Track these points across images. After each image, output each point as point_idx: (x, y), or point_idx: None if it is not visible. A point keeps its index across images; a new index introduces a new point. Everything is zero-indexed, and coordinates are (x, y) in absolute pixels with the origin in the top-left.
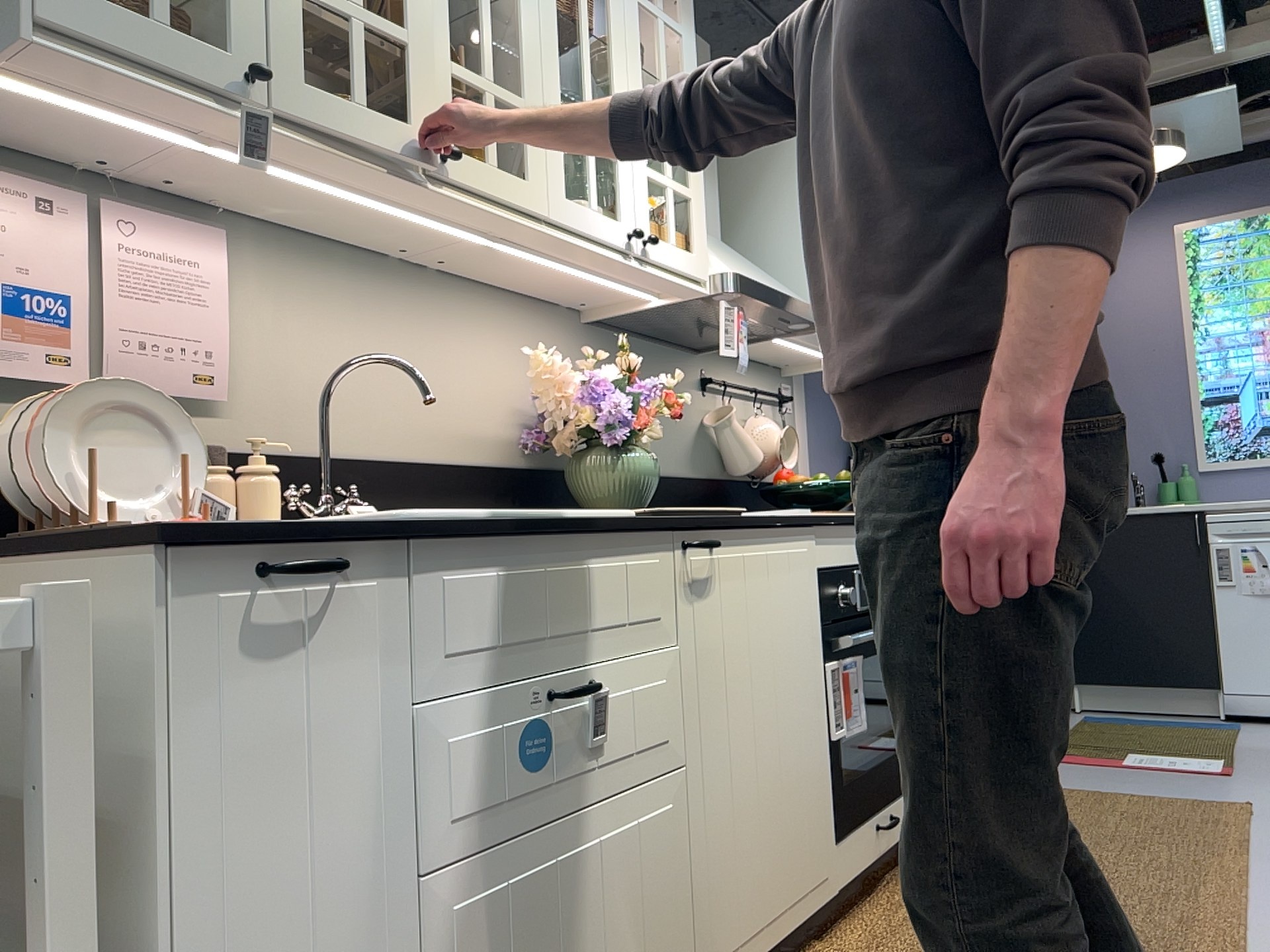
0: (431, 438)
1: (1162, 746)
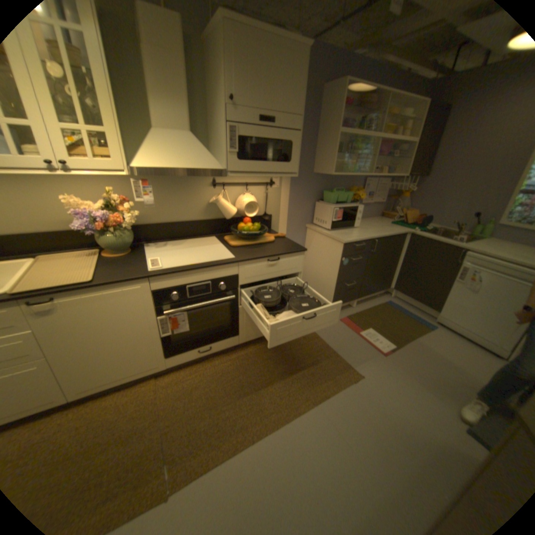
0: (45, 224)
1: (388, 329)
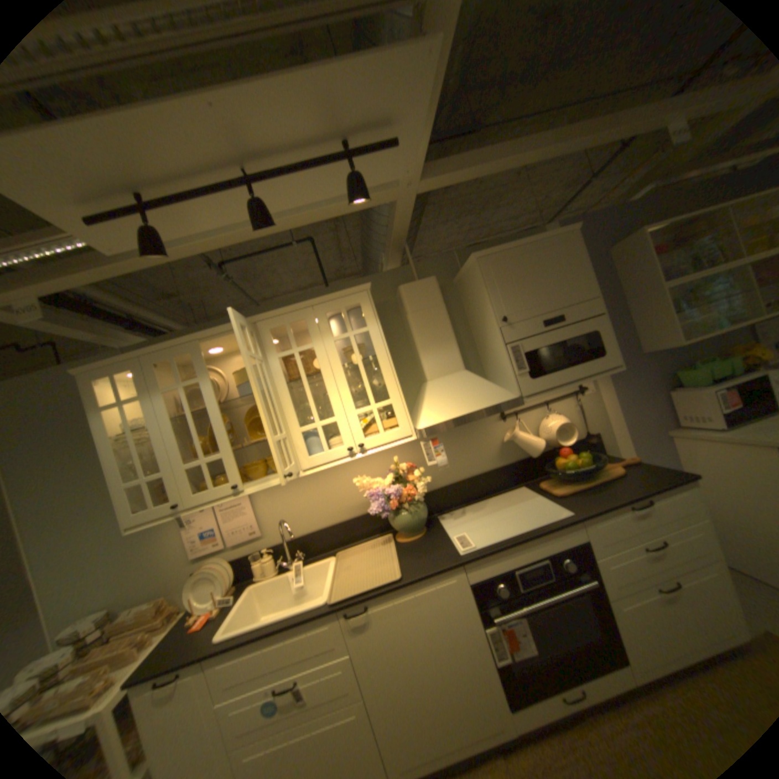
0: (339, 514)
1: None
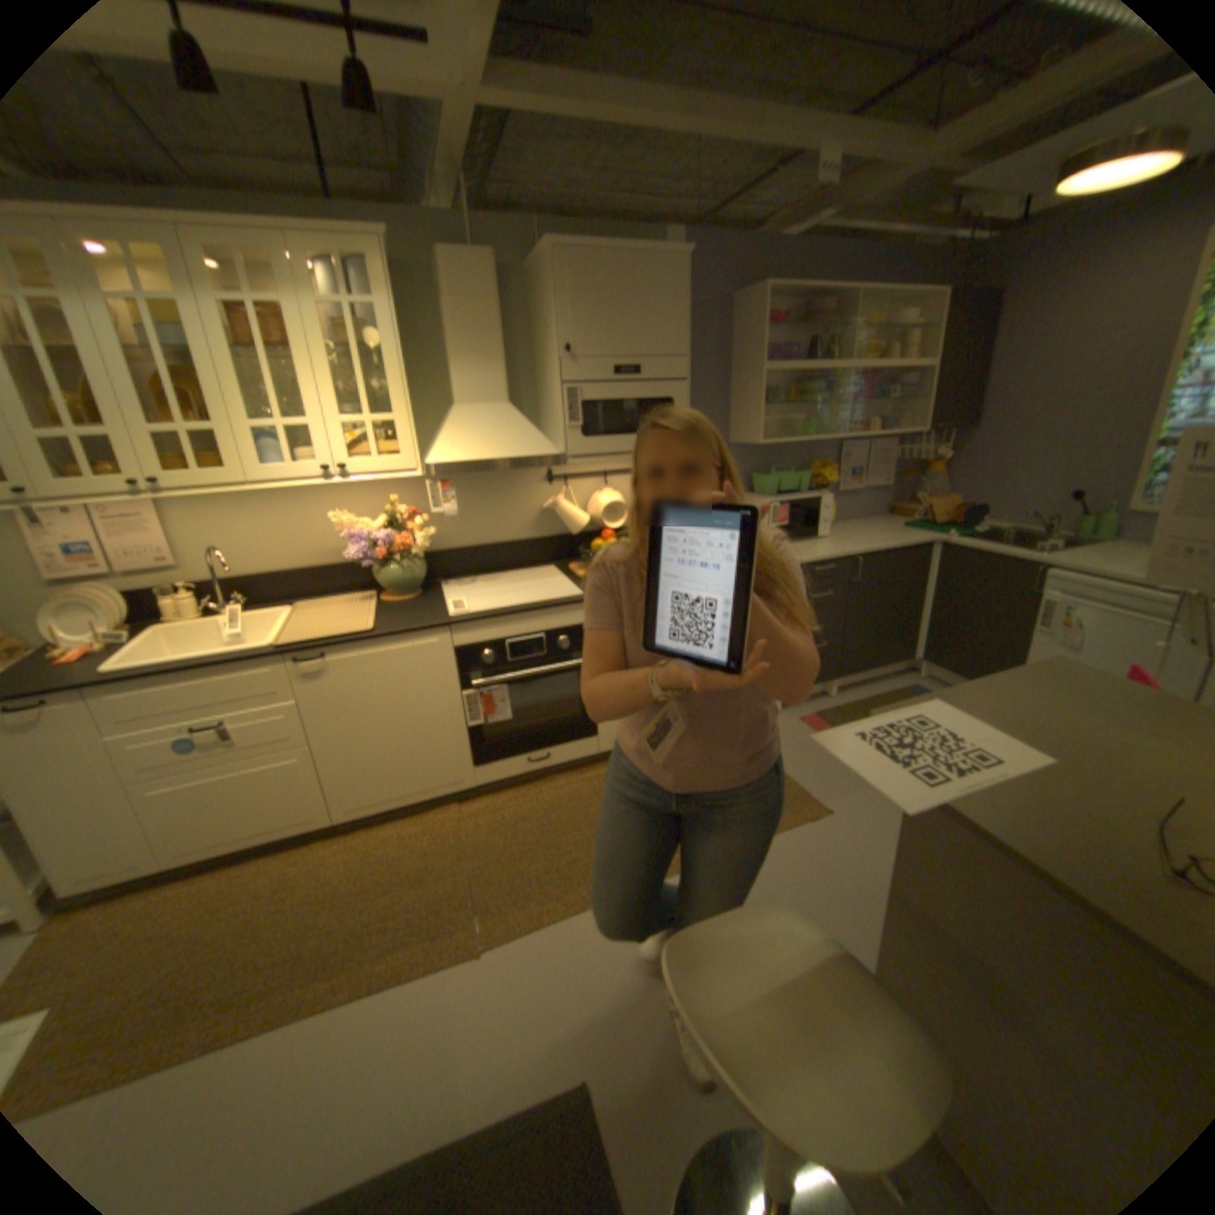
0: (306, 557)
1: None
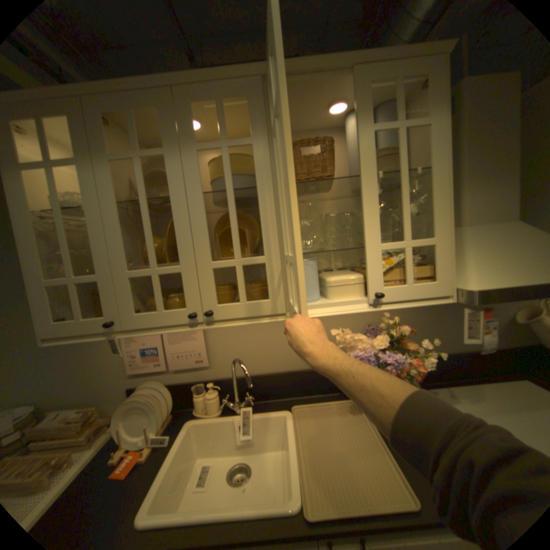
0: (299, 361)
1: None
